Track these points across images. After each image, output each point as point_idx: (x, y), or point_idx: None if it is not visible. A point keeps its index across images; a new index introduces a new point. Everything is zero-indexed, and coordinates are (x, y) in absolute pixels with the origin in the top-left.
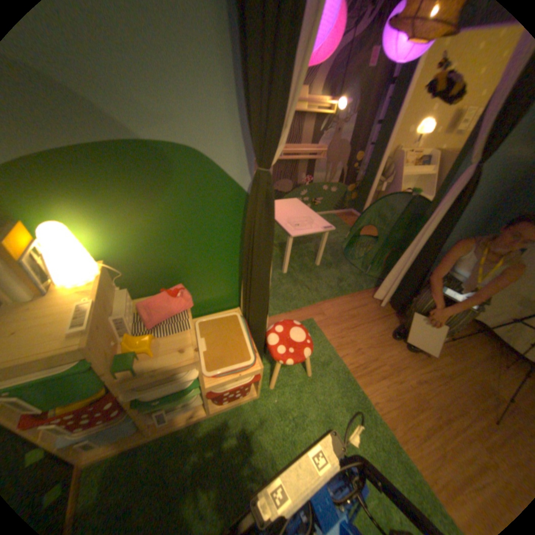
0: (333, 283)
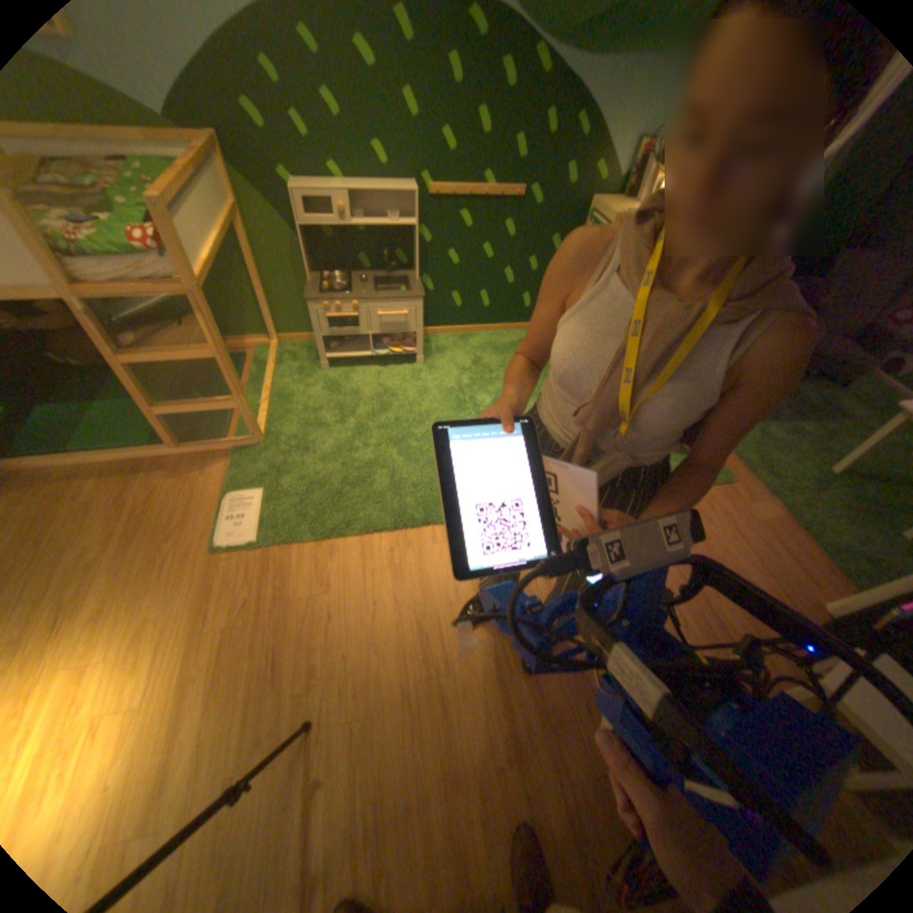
0: (842, 524)
